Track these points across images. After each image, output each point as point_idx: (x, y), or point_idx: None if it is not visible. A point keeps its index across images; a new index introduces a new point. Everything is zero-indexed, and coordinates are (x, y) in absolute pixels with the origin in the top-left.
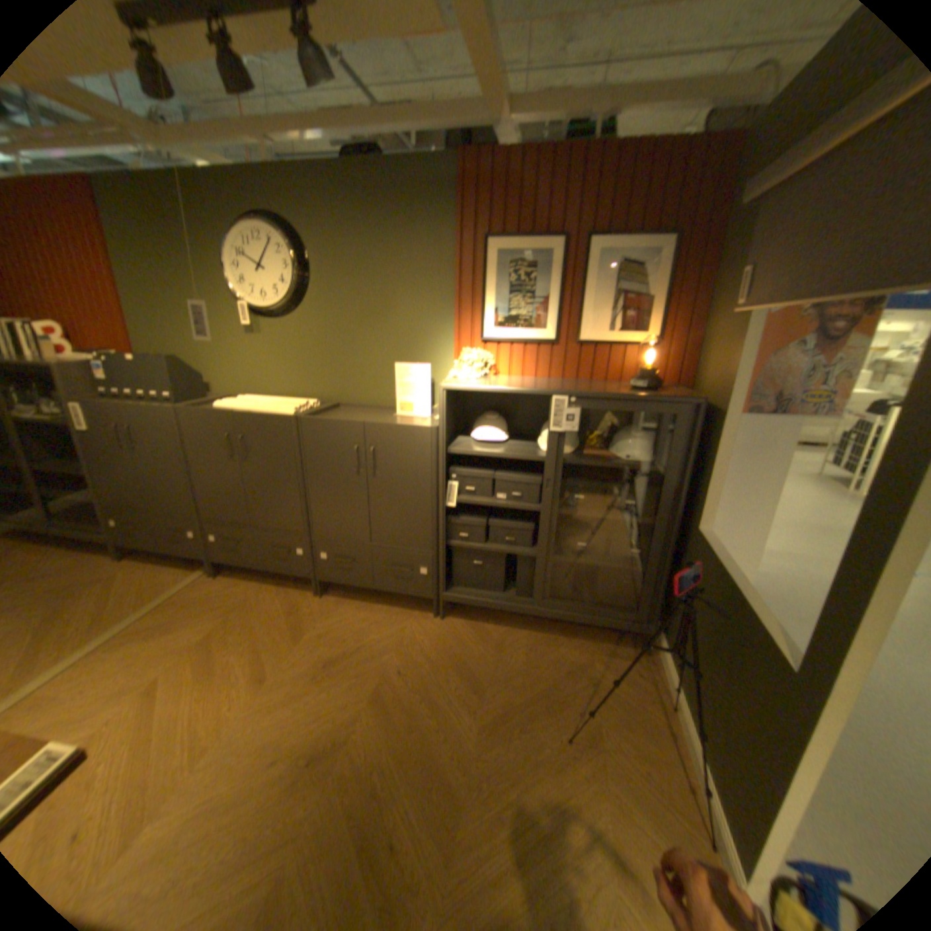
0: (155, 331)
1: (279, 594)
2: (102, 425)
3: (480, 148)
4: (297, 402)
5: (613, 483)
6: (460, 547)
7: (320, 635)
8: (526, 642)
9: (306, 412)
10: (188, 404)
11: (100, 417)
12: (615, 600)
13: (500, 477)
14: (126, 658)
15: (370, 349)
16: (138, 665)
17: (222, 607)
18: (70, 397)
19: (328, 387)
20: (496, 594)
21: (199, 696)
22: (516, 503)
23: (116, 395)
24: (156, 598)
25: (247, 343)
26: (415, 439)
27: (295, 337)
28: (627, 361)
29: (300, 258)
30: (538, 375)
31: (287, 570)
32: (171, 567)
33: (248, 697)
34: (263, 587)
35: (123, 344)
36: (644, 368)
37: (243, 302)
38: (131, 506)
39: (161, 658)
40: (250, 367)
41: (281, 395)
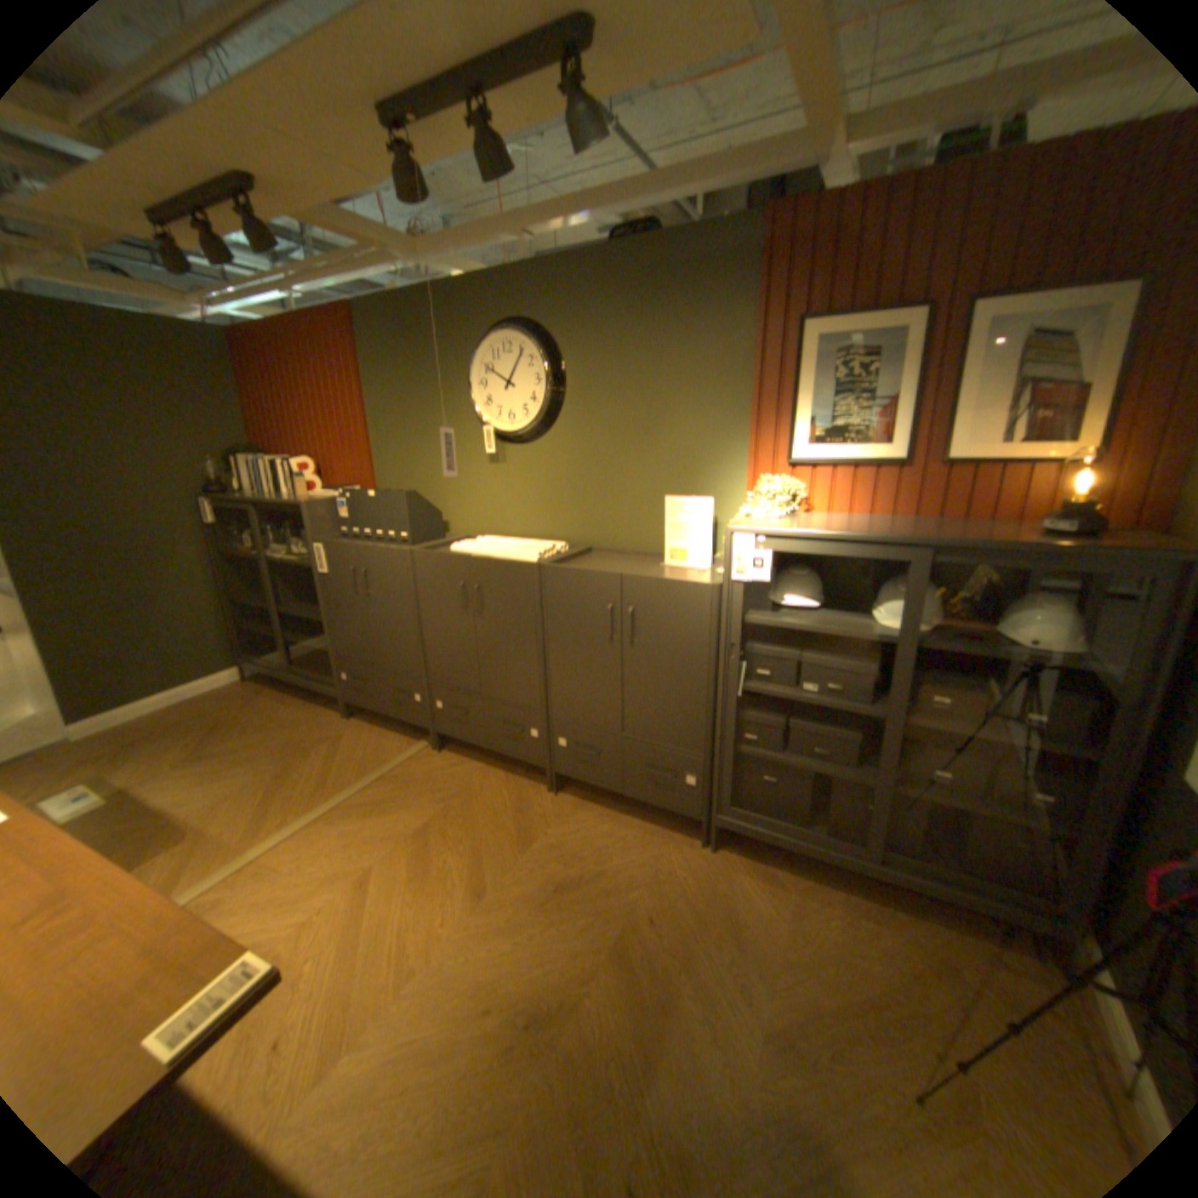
0: (398, 466)
1: (507, 784)
2: (341, 570)
3: (797, 200)
4: (542, 546)
5: (1004, 684)
6: (745, 755)
7: (552, 848)
8: (842, 912)
9: (552, 560)
10: (424, 548)
11: (340, 561)
12: (1003, 872)
13: (809, 660)
14: (343, 838)
15: (634, 480)
16: (354, 849)
17: (444, 791)
18: (315, 539)
19: (579, 528)
20: (797, 831)
21: (411, 902)
22: (834, 701)
23: (356, 537)
24: (378, 770)
25: (490, 476)
26: (688, 600)
27: (543, 468)
28: (1034, 489)
29: (554, 371)
30: (874, 512)
31: (518, 756)
32: (396, 735)
33: (463, 915)
34: (490, 772)
35: (367, 481)
36: (1072, 500)
37: (488, 428)
38: (362, 661)
39: (376, 844)
40: (492, 504)
41: (523, 538)
